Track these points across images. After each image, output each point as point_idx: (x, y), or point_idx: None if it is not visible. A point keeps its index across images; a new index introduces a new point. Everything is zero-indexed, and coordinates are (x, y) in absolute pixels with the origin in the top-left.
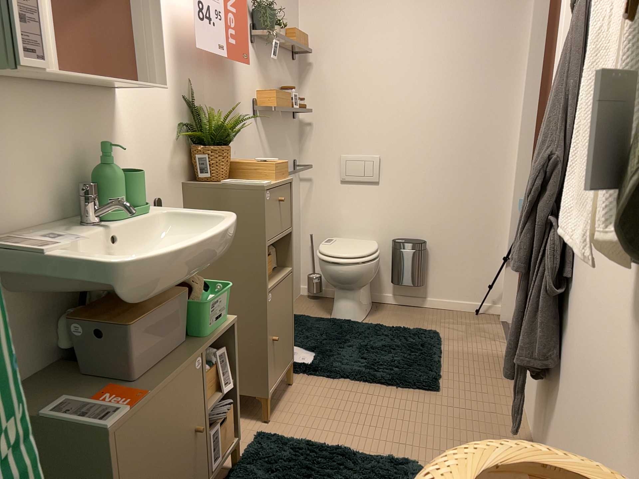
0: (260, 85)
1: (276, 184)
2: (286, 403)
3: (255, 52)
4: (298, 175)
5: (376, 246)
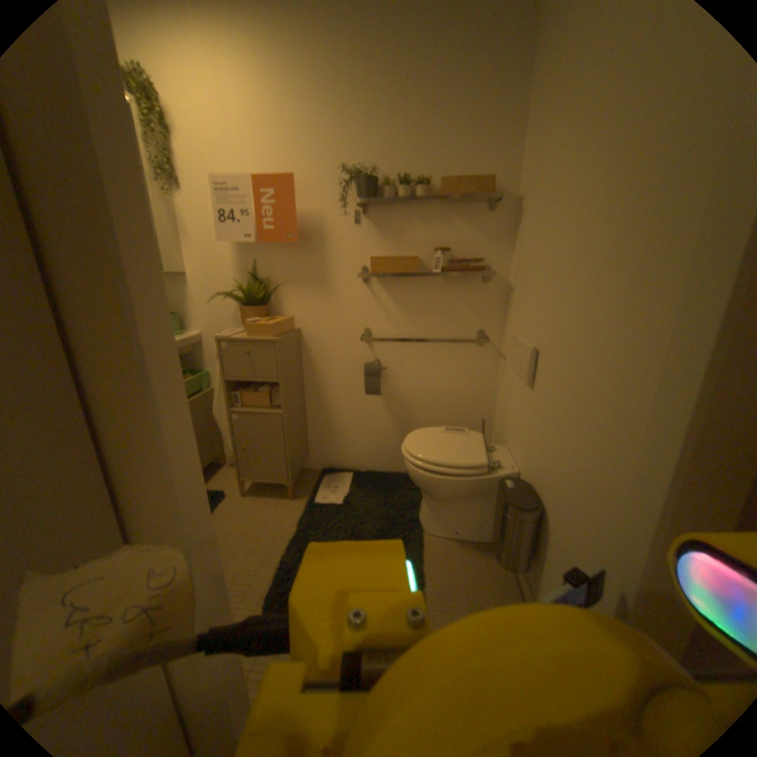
0: (380, 249)
1: (238, 338)
2: (266, 500)
3: (370, 217)
4: (495, 347)
5: (468, 464)
